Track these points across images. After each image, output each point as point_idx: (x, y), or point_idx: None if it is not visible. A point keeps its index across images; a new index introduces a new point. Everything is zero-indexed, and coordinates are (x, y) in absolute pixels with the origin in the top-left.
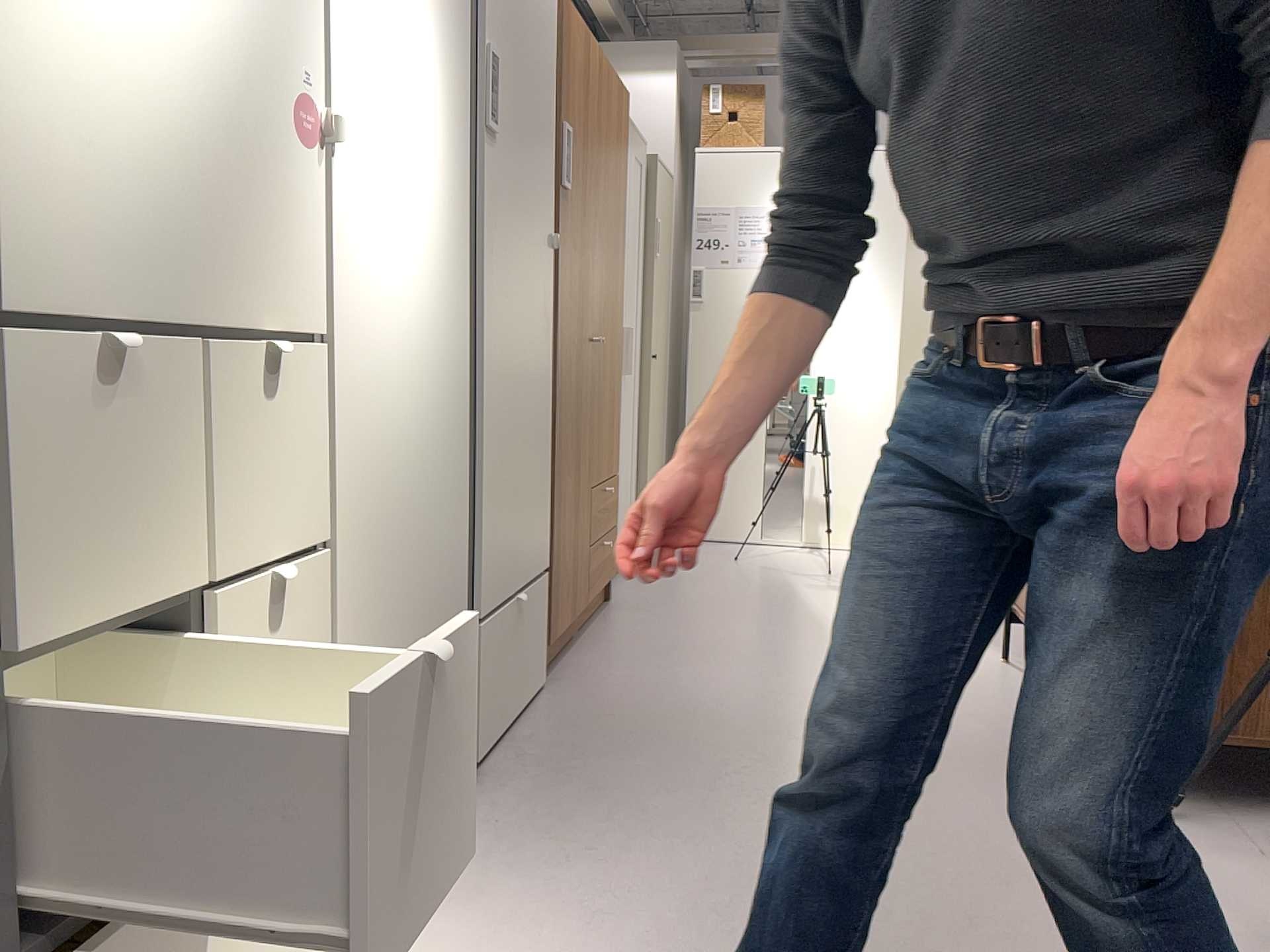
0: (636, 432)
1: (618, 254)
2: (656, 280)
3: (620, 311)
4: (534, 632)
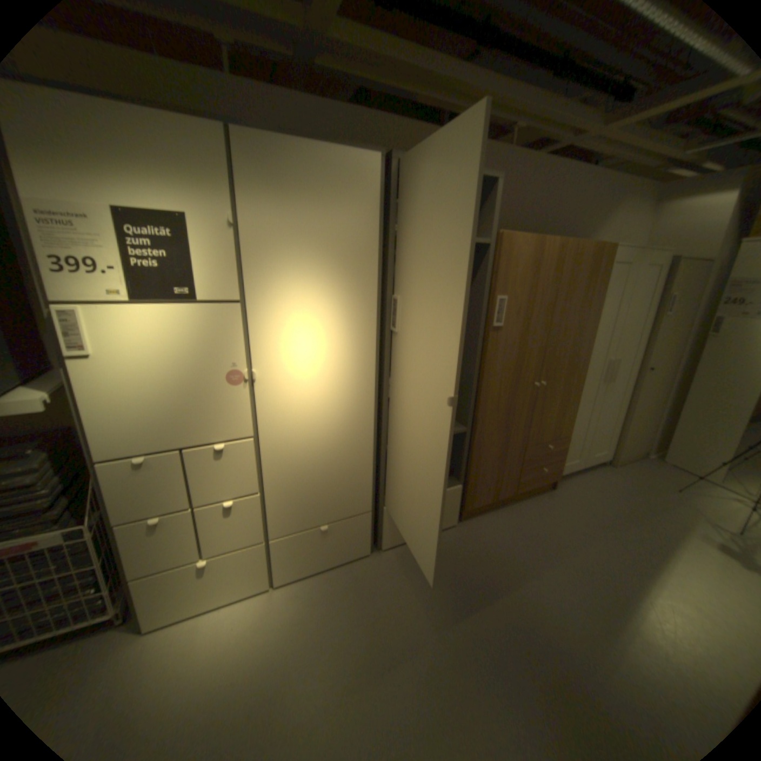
0: (626, 408)
1: (587, 334)
2: (666, 328)
3: (587, 362)
4: (461, 504)
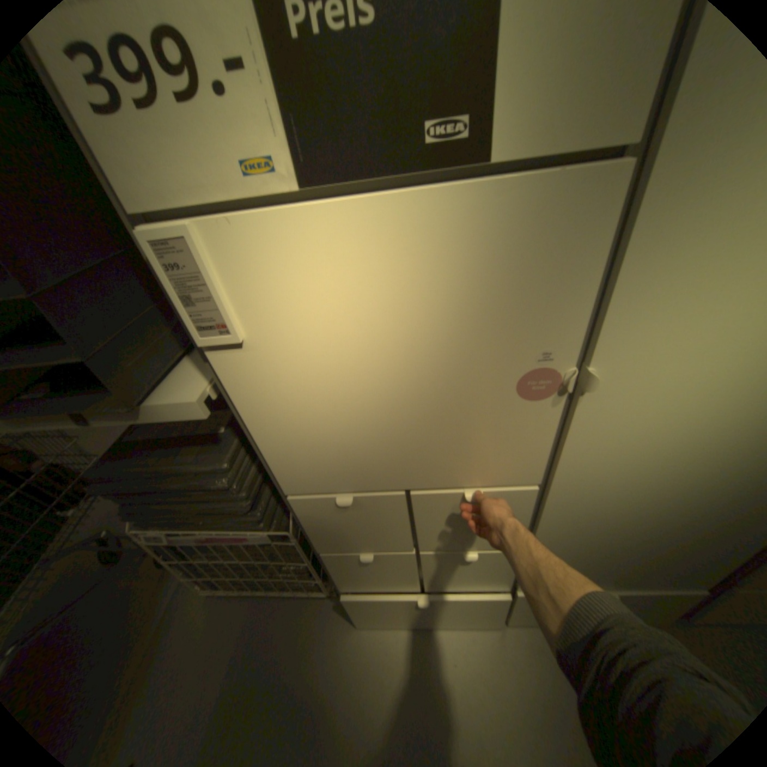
0: None
1: None
2: None
3: None
4: None
